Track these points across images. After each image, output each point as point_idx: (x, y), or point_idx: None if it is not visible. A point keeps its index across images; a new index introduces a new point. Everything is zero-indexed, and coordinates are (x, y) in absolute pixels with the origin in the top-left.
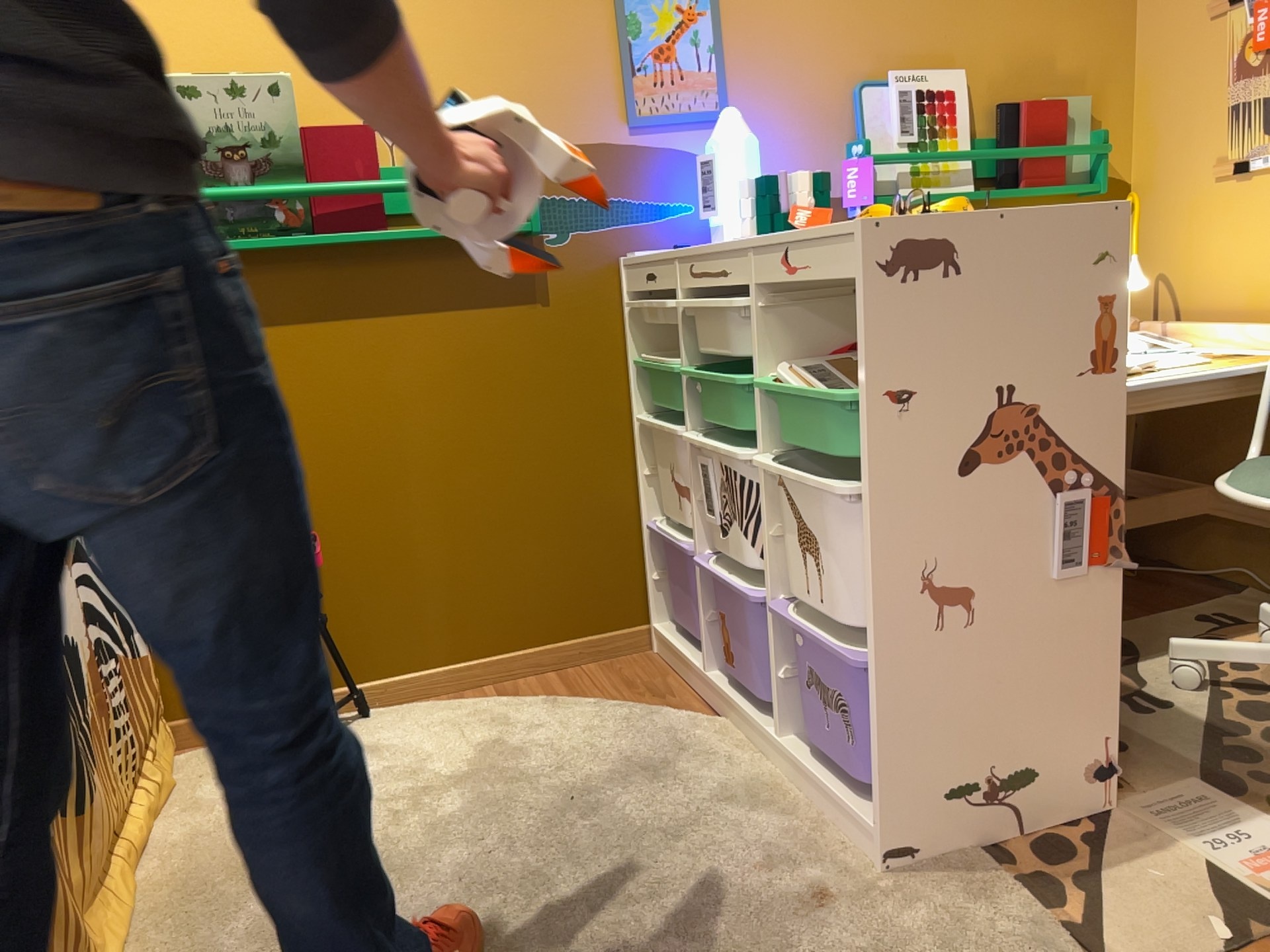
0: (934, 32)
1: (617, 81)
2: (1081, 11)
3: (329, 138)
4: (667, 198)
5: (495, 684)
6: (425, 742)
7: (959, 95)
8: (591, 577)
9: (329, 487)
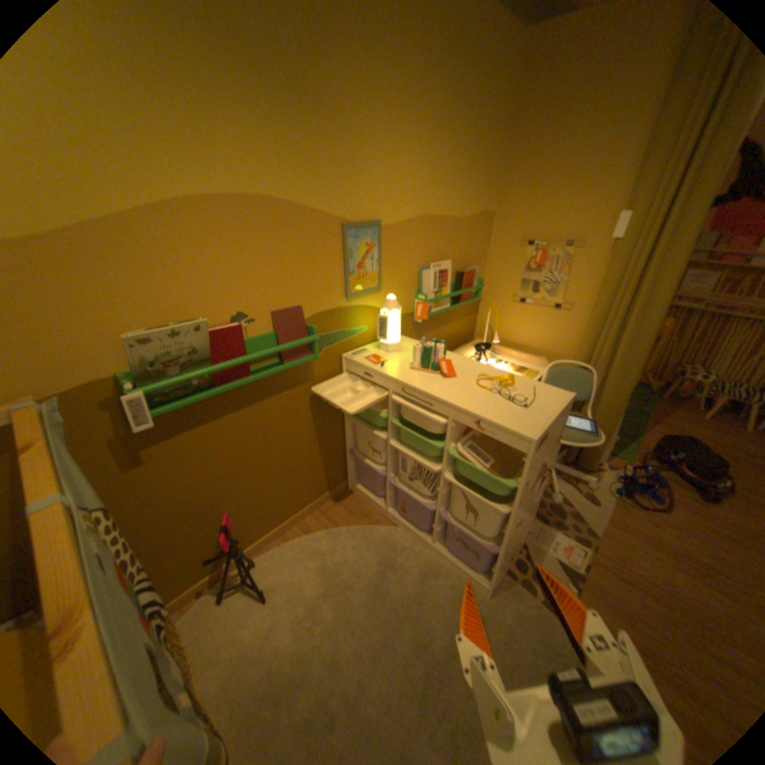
0: (443, 245)
1: (342, 280)
2: (479, 232)
3: (218, 336)
4: (358, 326)
5: (298, 525)
6: (293, 576)
7: (448, 270)
8: (328, 473)
9: (226, 487)
